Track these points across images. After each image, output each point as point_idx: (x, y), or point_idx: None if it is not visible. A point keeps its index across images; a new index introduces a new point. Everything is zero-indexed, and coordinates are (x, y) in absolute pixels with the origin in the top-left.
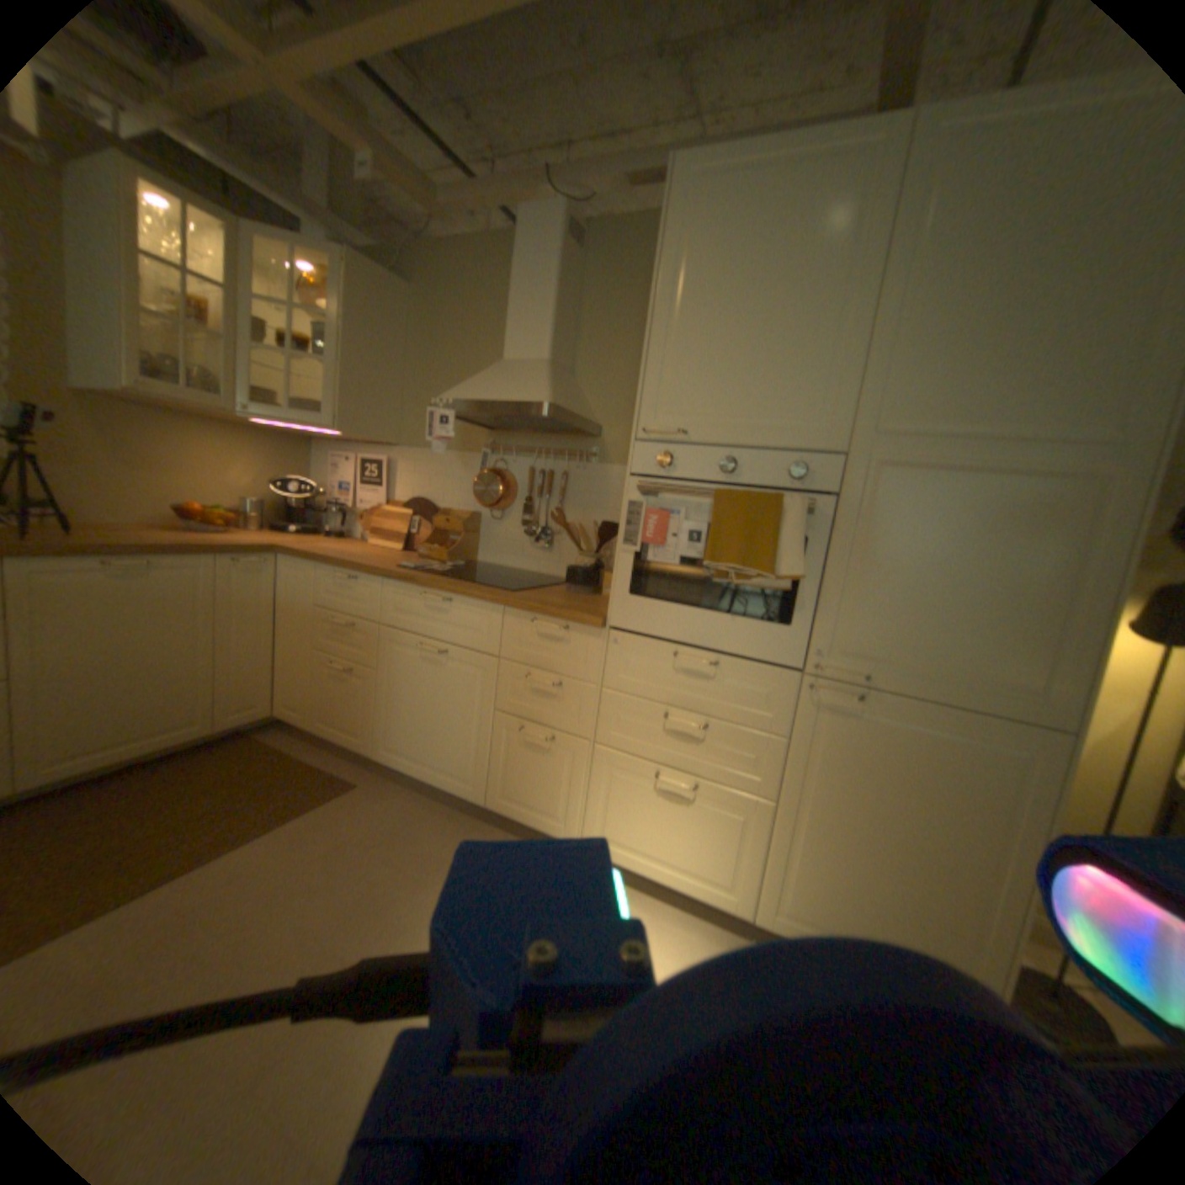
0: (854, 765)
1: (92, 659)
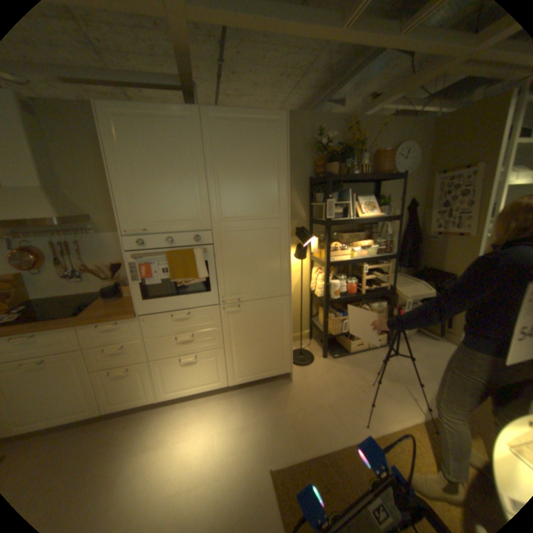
0: (242, 326)
1: None
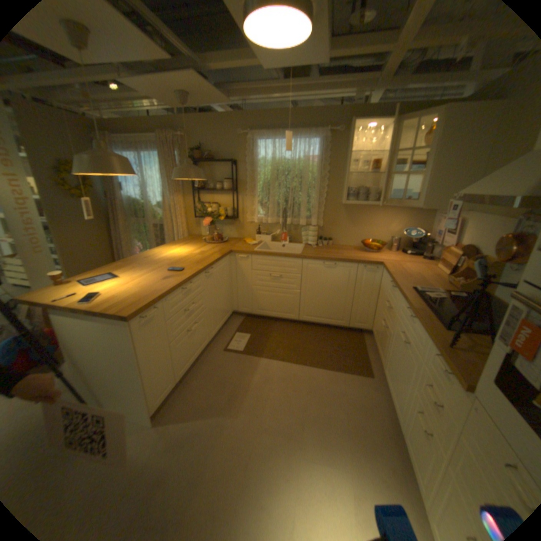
0: None
1: (318, 290)
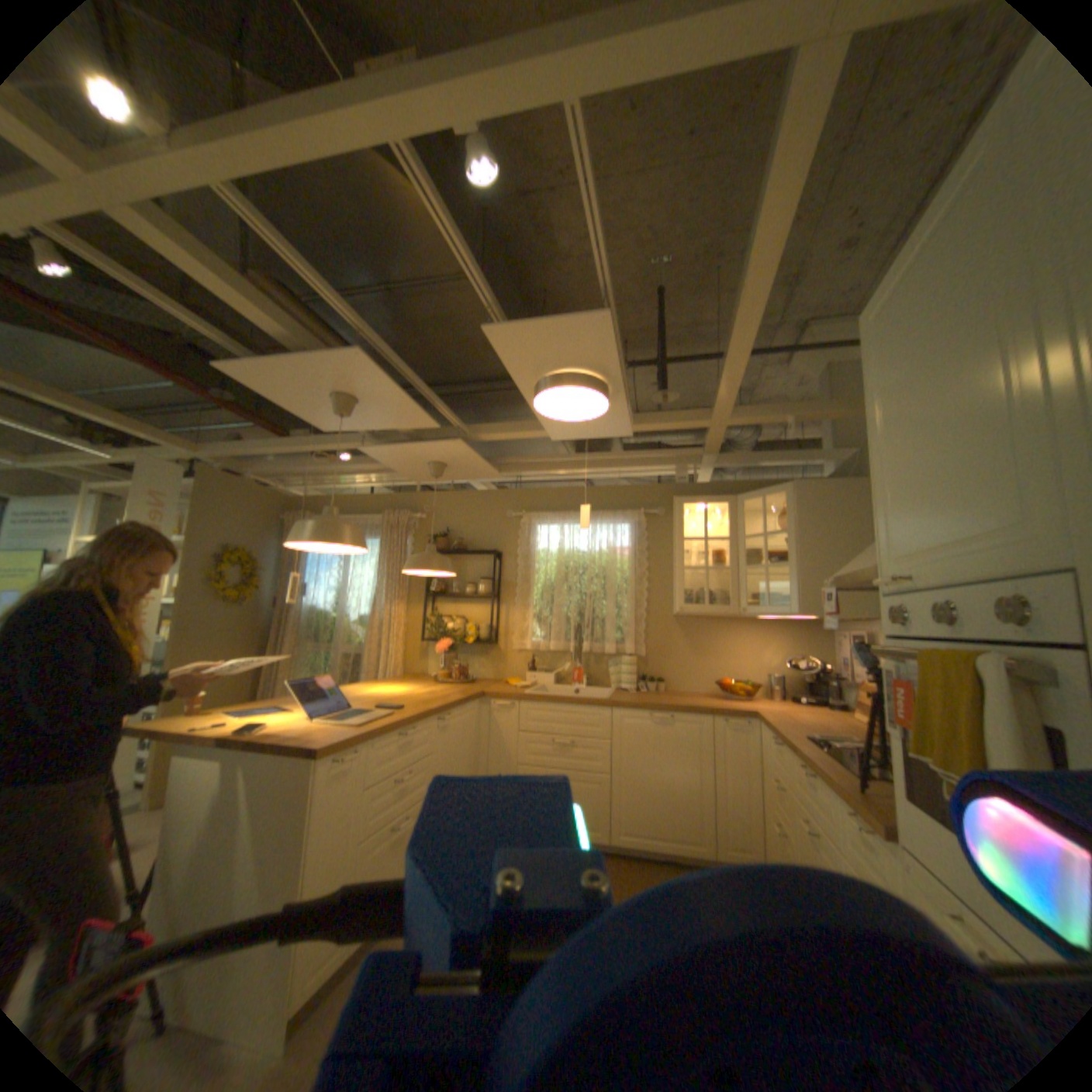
0: None
1: (645, 773)
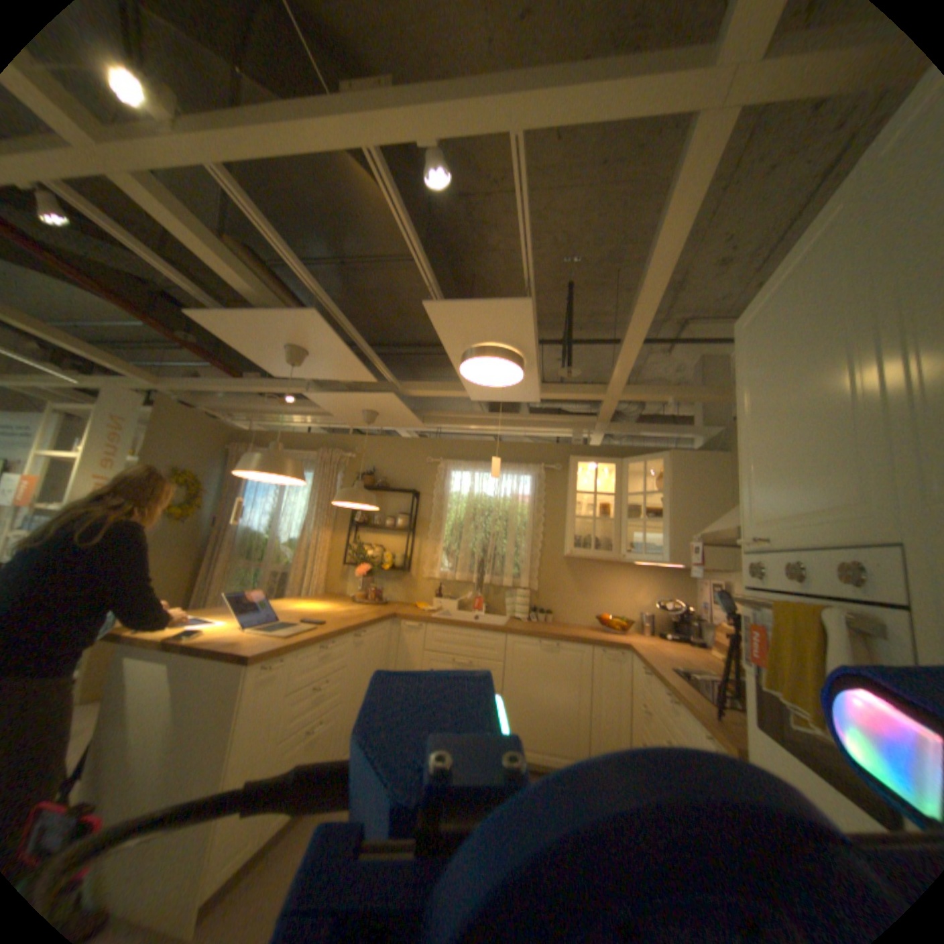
0: None
1: (532, 693)
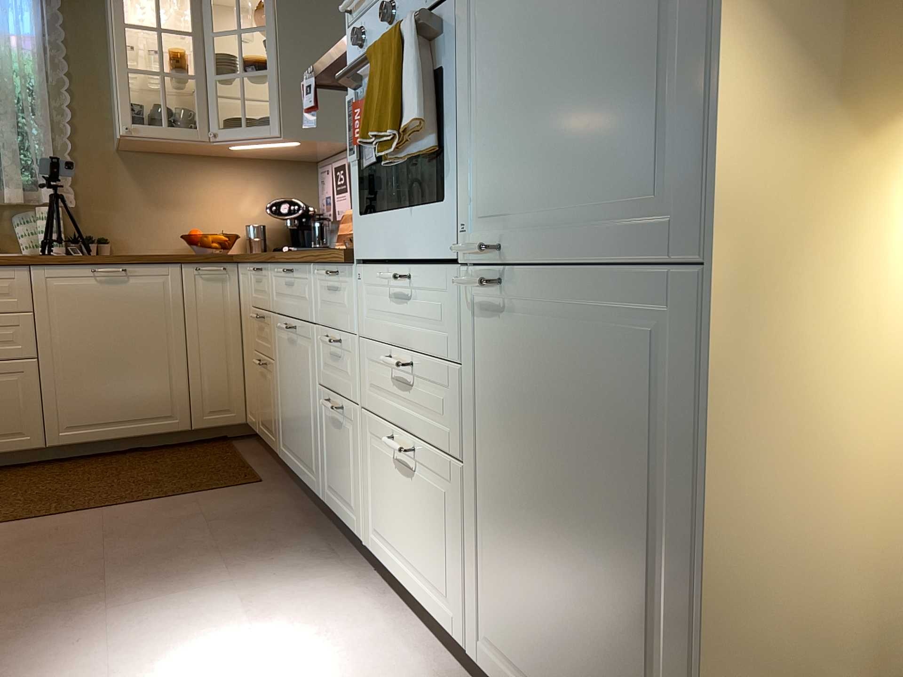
0: (515, 397)
1: (91, 346)
